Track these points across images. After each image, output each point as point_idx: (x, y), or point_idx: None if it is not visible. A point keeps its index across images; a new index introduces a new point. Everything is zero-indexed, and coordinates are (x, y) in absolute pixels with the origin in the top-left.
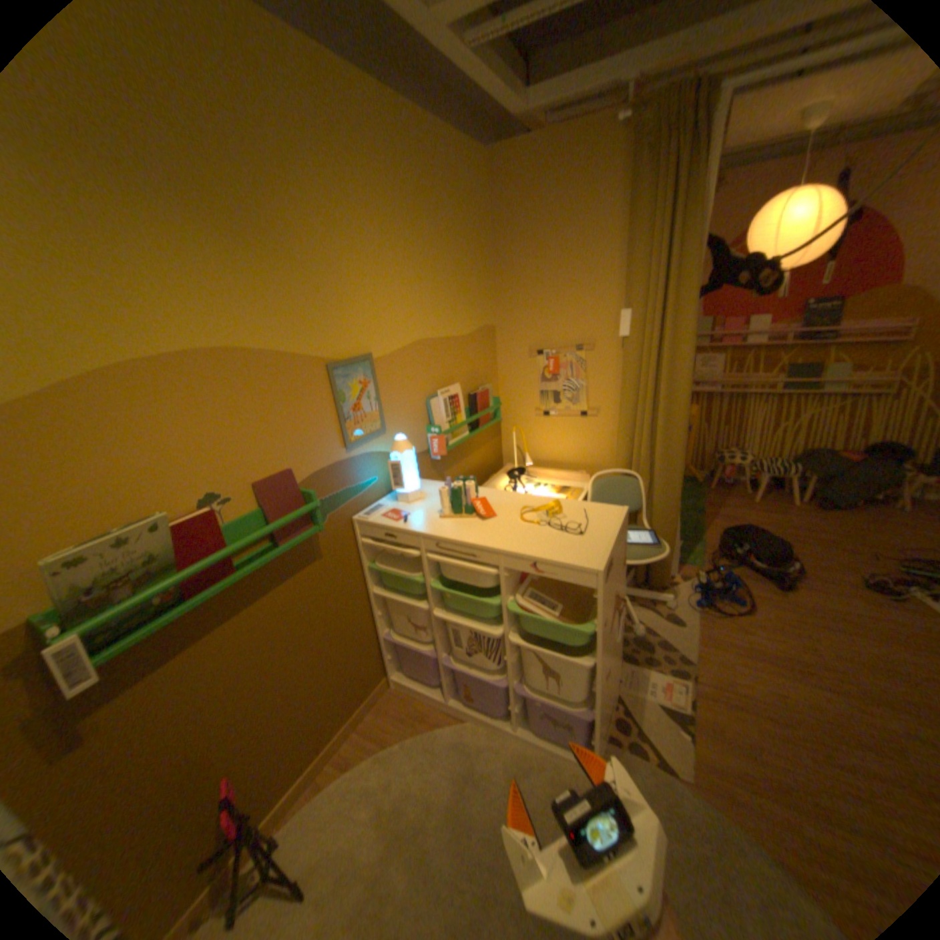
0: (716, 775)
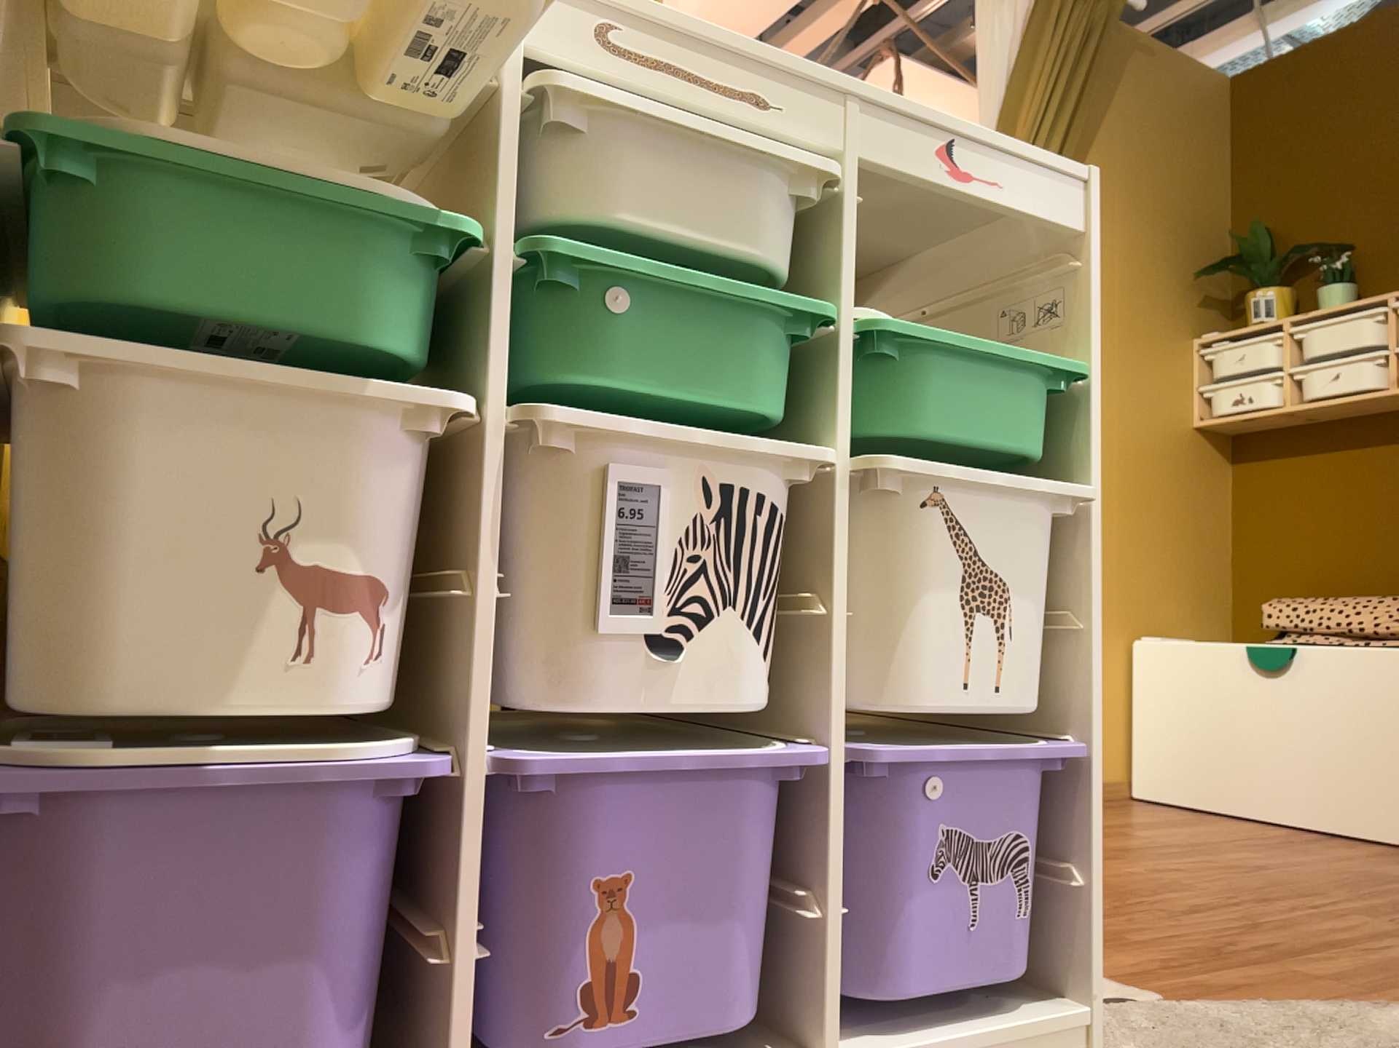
0: (1140, 970)
